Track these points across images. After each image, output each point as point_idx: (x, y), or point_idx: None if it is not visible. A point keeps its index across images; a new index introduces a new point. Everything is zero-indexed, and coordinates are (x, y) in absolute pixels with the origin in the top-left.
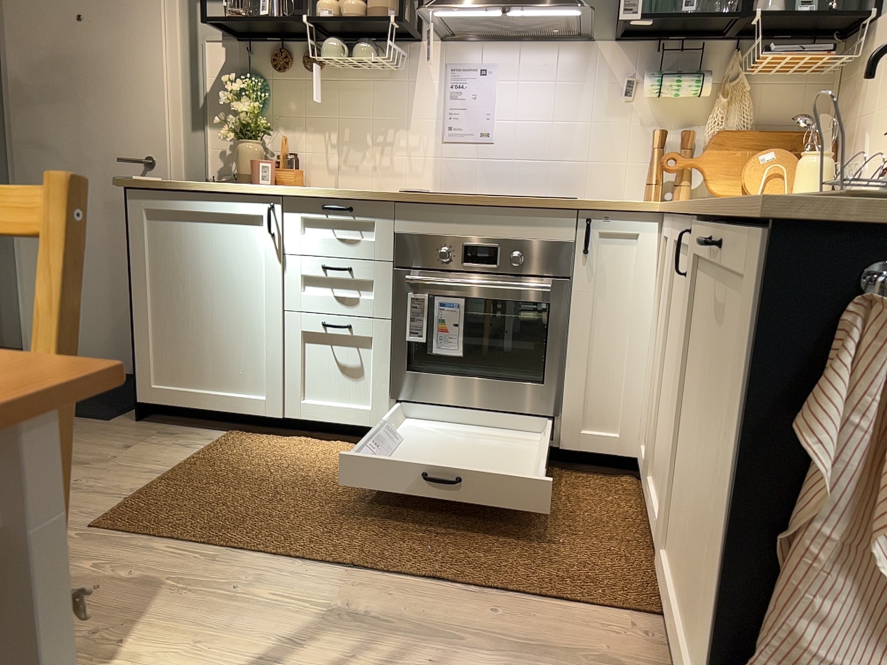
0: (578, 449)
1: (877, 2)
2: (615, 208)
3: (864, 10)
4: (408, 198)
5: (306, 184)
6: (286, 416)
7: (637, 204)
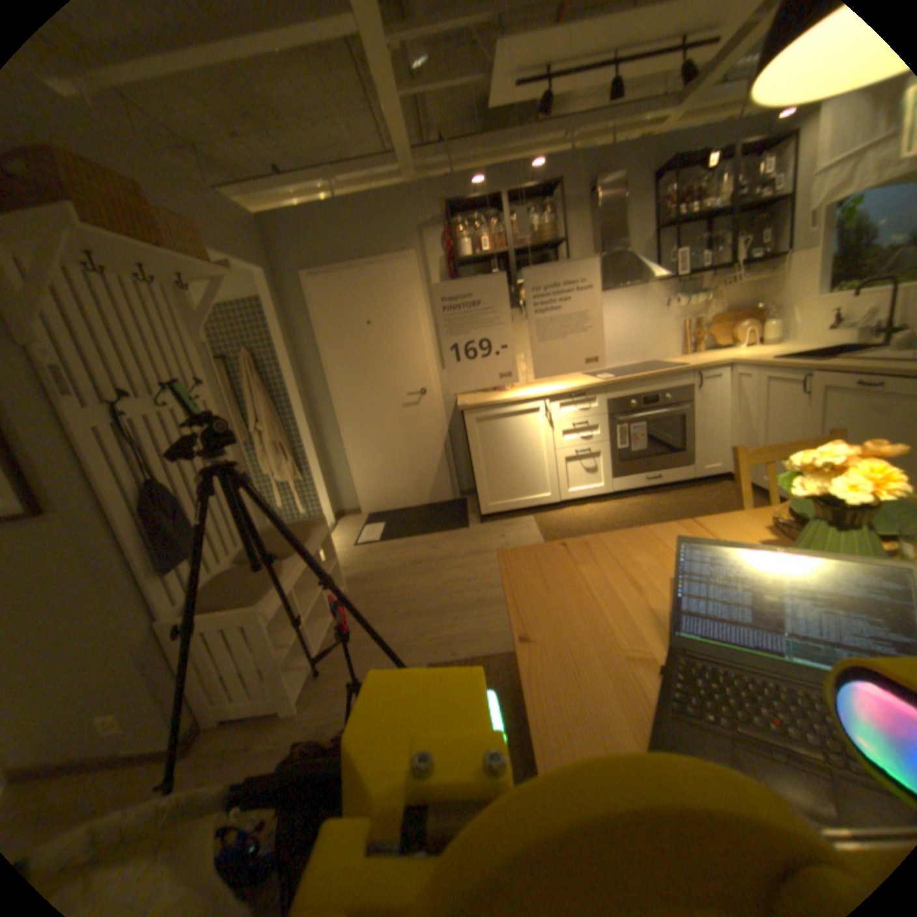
0: (702, 475)
1: (790, 245)
2: (711, 364)
3: (780, 248)
4: (614, 381)
5: (517, 382)
6: (560, 498)
7: (720, 360)
